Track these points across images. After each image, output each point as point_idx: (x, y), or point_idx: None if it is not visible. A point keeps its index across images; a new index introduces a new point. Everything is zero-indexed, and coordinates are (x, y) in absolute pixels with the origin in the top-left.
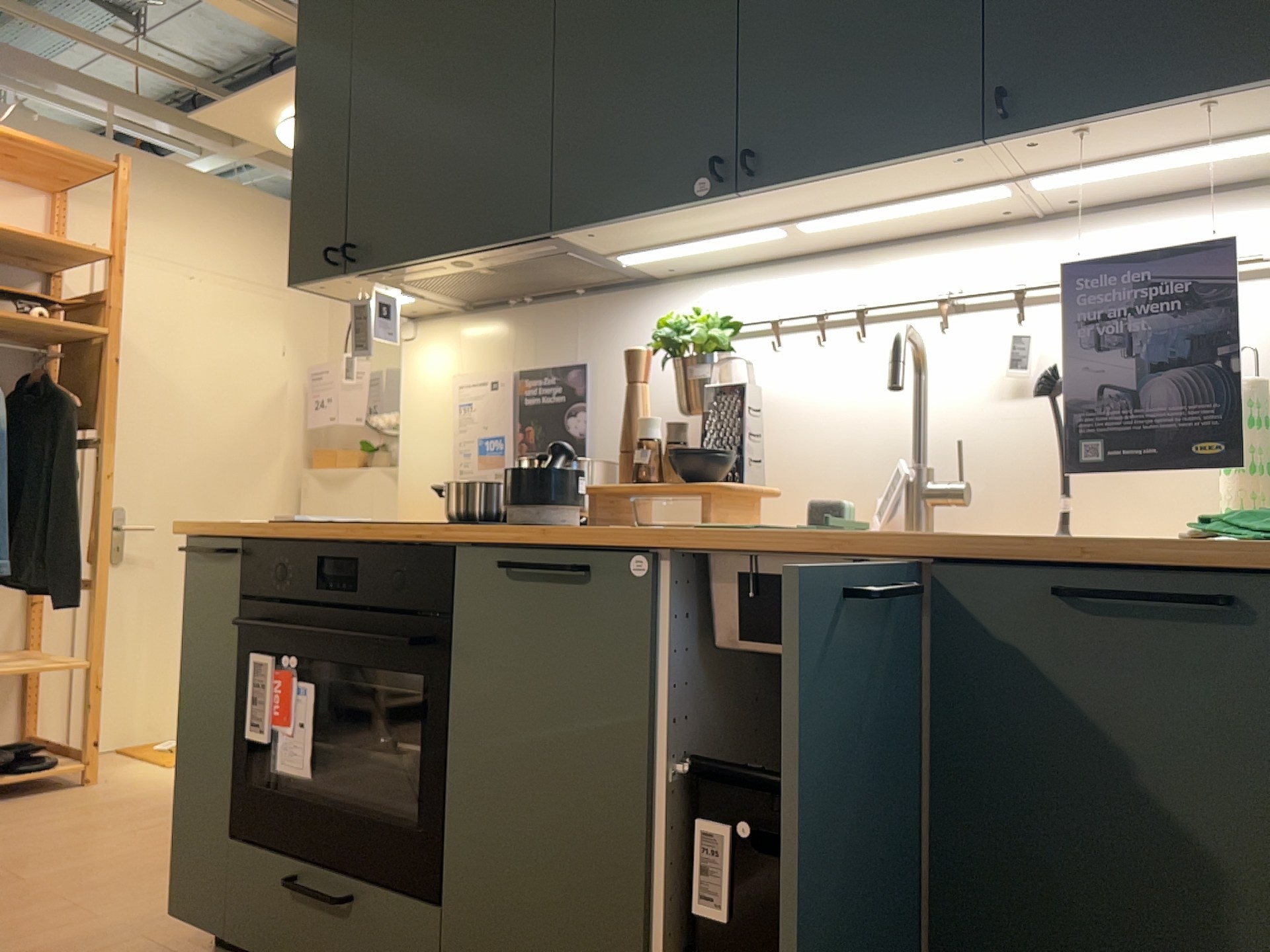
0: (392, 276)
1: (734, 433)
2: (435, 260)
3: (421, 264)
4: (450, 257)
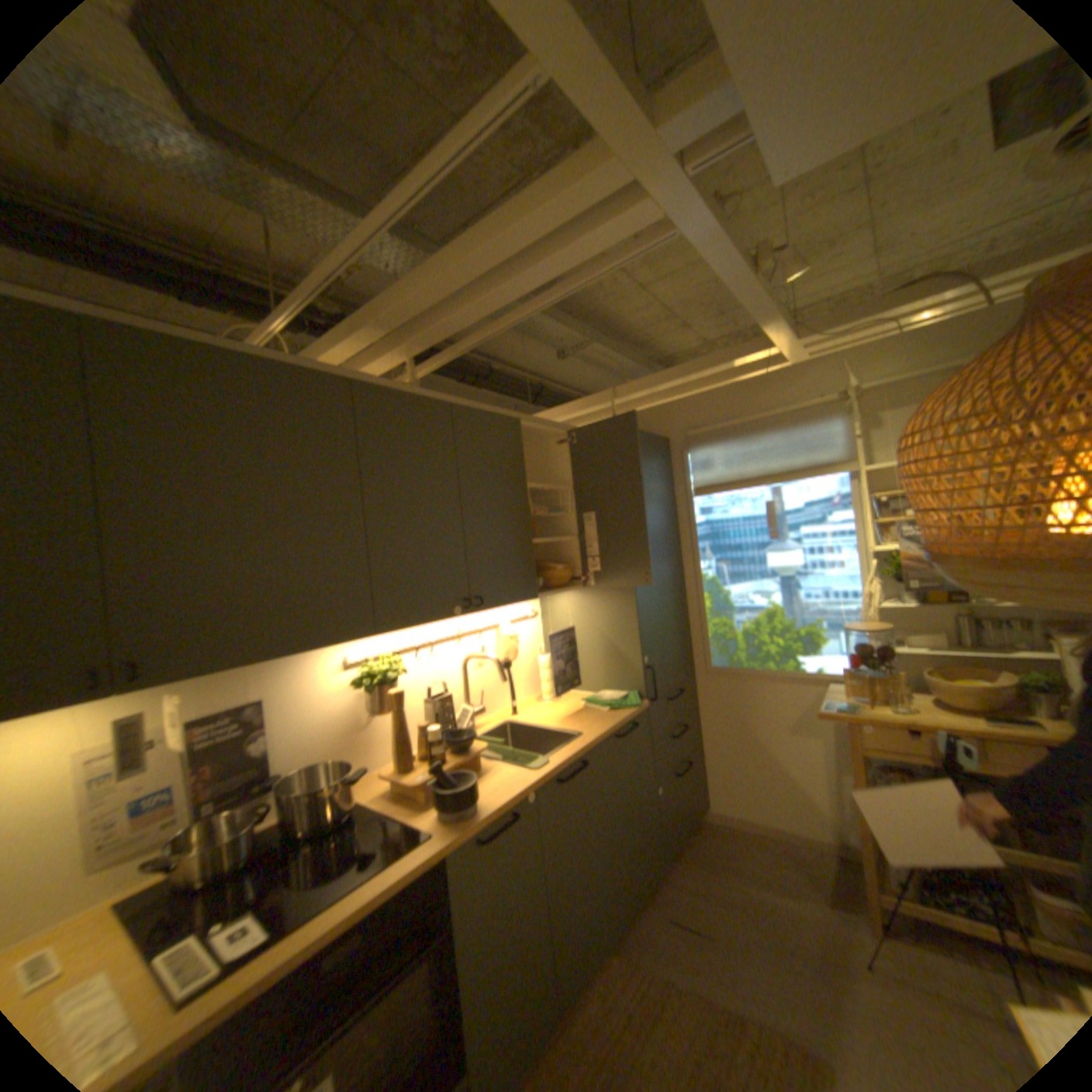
0: (166, 682)
1: (450, 719)
2: (252, 663)
3: (232, 668)
4: (273, 658)
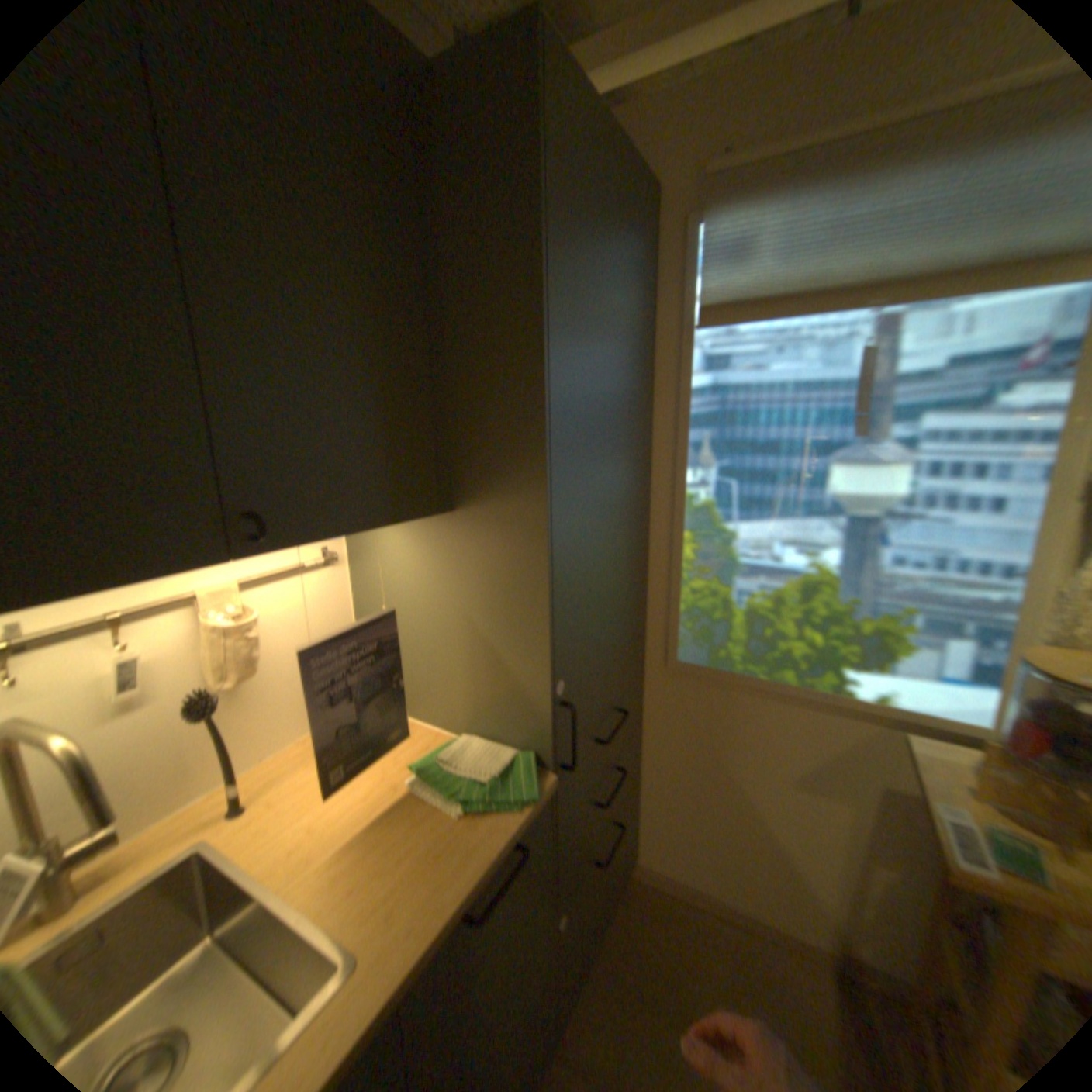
0: None
1: None
2: None
3: None
4: None
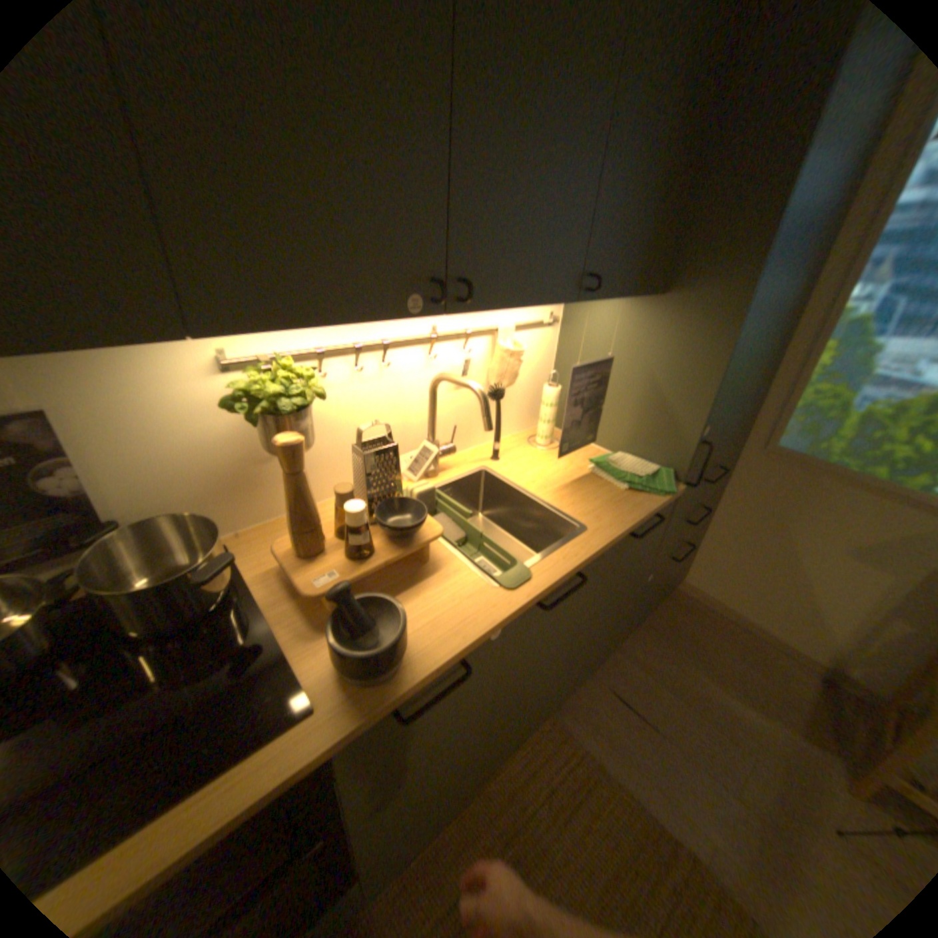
0: None
1: (392, 481)
2: None
3: None
4: None
